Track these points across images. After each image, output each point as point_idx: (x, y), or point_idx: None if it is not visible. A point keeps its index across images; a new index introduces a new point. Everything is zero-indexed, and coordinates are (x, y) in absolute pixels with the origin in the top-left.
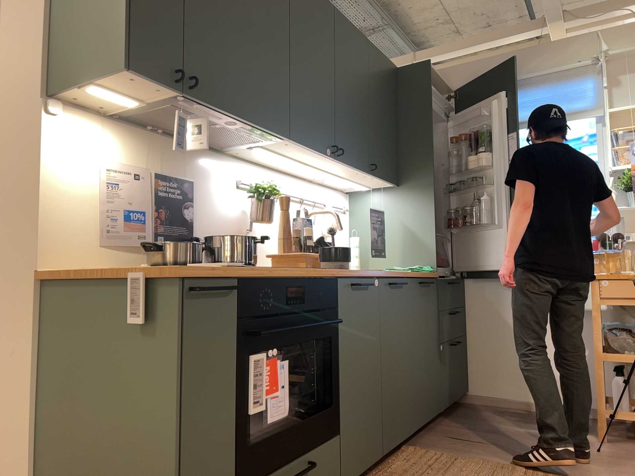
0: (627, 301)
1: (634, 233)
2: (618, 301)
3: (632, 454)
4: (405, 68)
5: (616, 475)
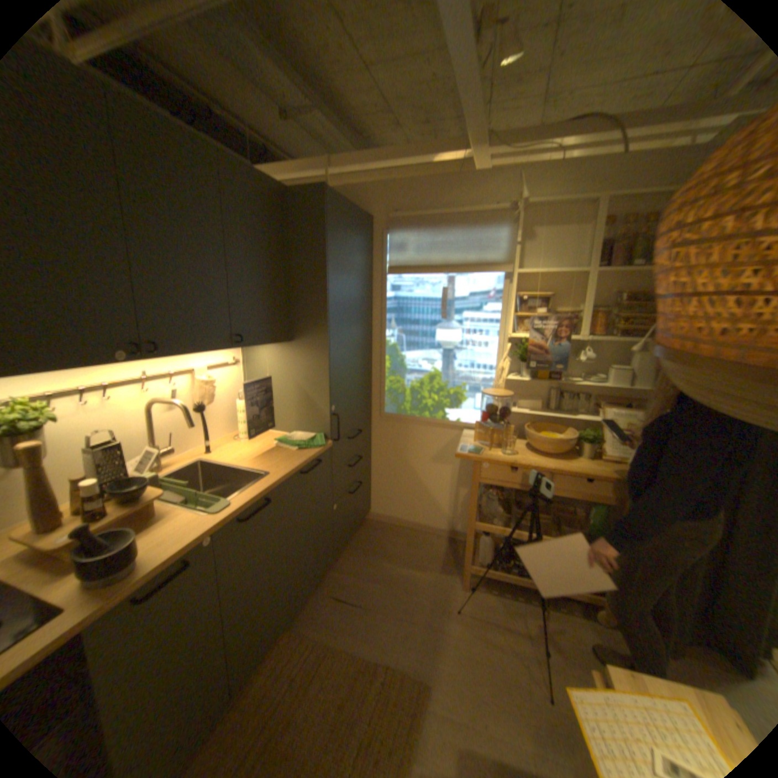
0: (503, 484)
1: (522, 399)
2: (495, 483)
3: (485, 615)
4: (296, 189)
5: (464, 669)
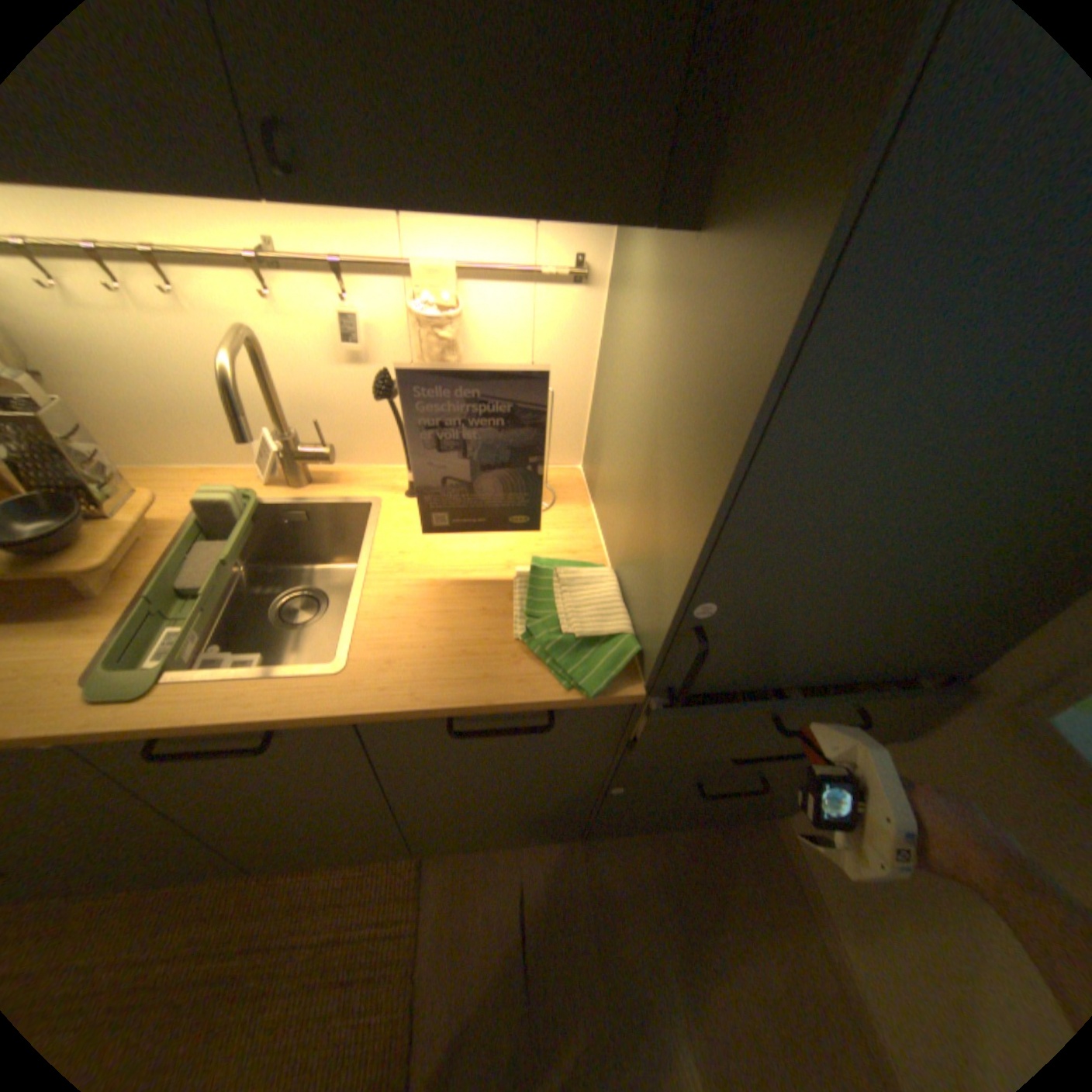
0: None
1: None
2: None
3: None
4: None
5: None
